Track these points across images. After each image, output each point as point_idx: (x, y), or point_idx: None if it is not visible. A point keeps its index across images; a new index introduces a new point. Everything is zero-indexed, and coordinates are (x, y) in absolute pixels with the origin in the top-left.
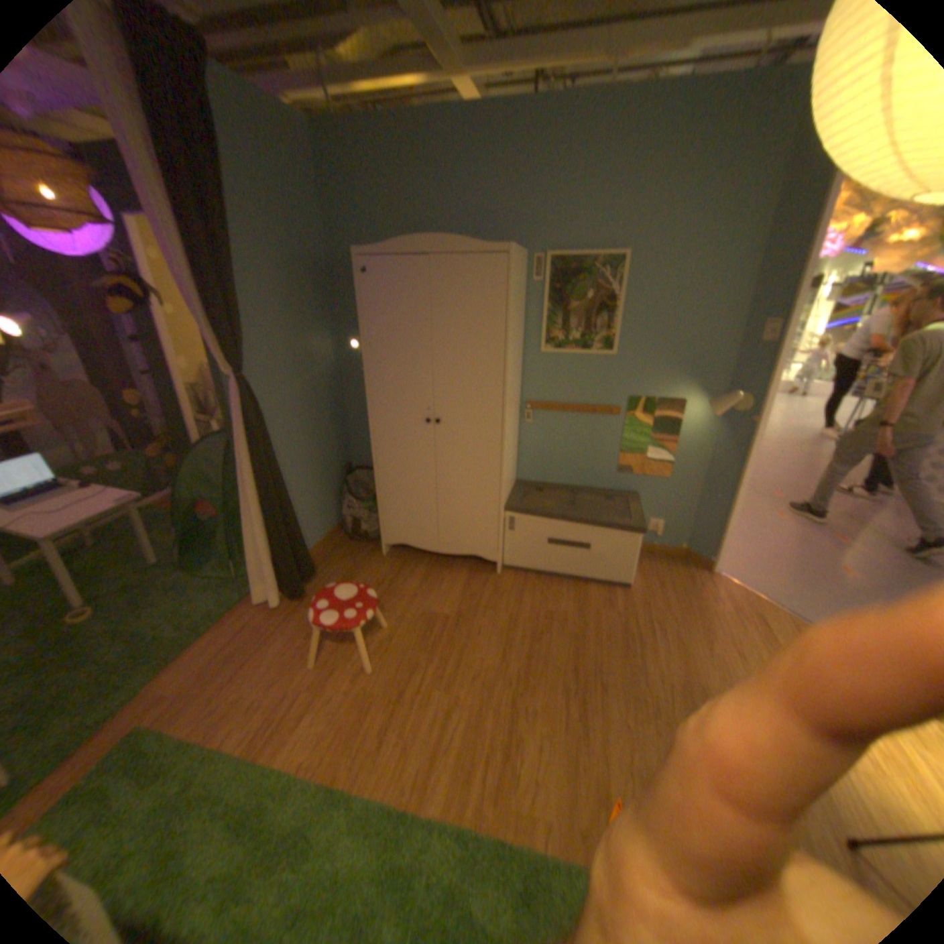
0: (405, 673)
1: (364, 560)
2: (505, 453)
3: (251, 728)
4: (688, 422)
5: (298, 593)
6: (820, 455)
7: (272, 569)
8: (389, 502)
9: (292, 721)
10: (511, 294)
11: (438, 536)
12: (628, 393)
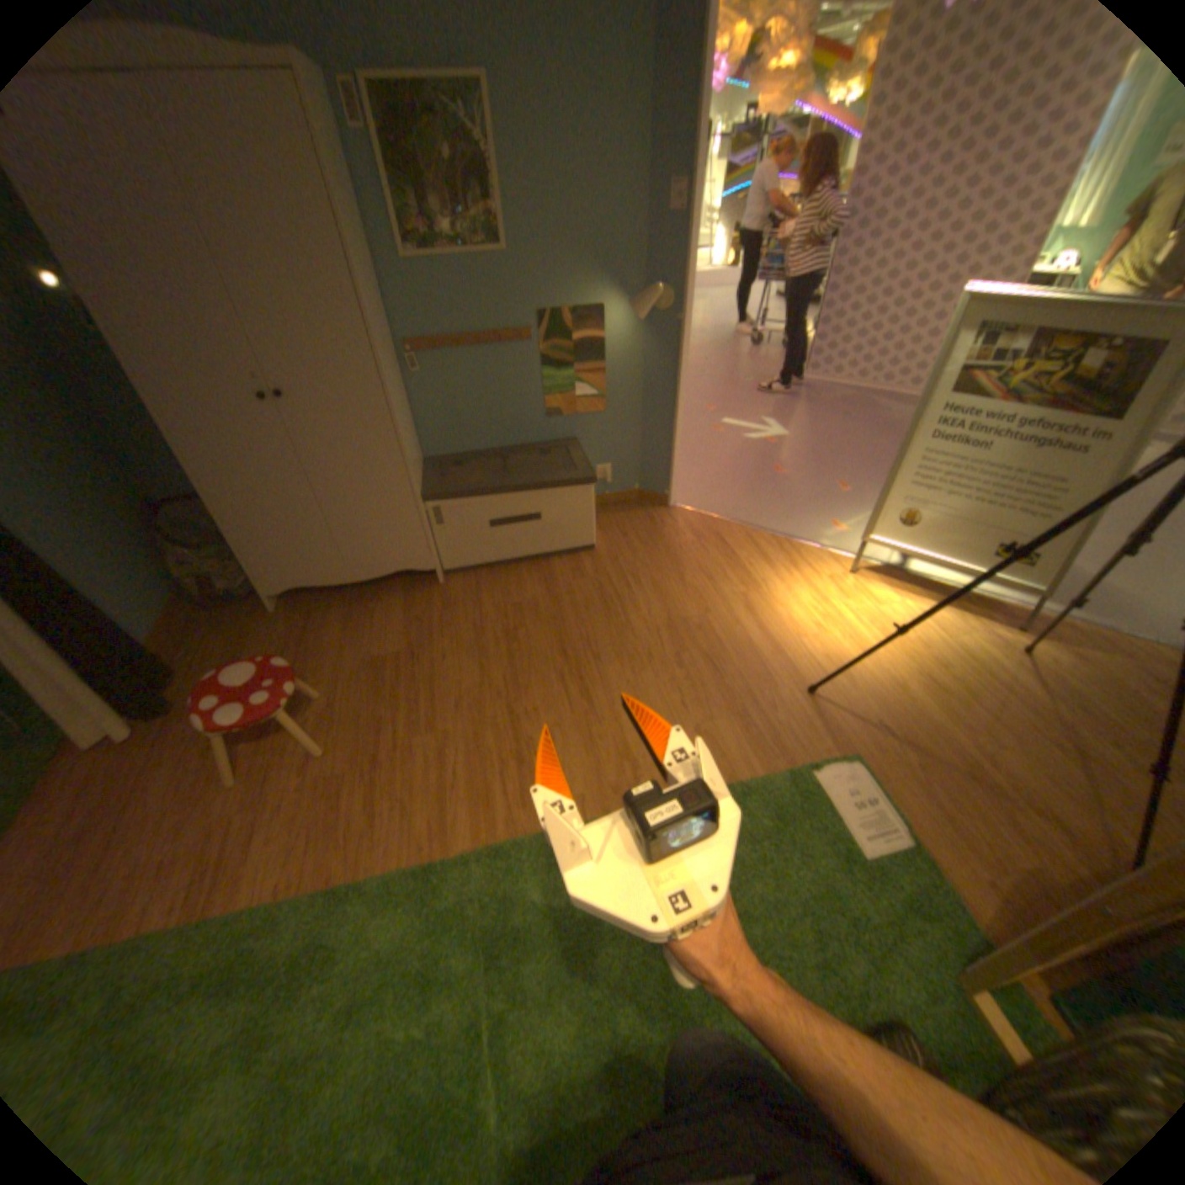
0: (368, 735)
1: (242, 629)
2: (398, 422)
3: (176, 888)
4: (610, 336)
5: (157, 706)
6: (737, 356)
7: (89, 691)
8: (247, 538)
9: (235, 853)
10: (324, 156)
11: (342, 562)
12: (533, 308)
